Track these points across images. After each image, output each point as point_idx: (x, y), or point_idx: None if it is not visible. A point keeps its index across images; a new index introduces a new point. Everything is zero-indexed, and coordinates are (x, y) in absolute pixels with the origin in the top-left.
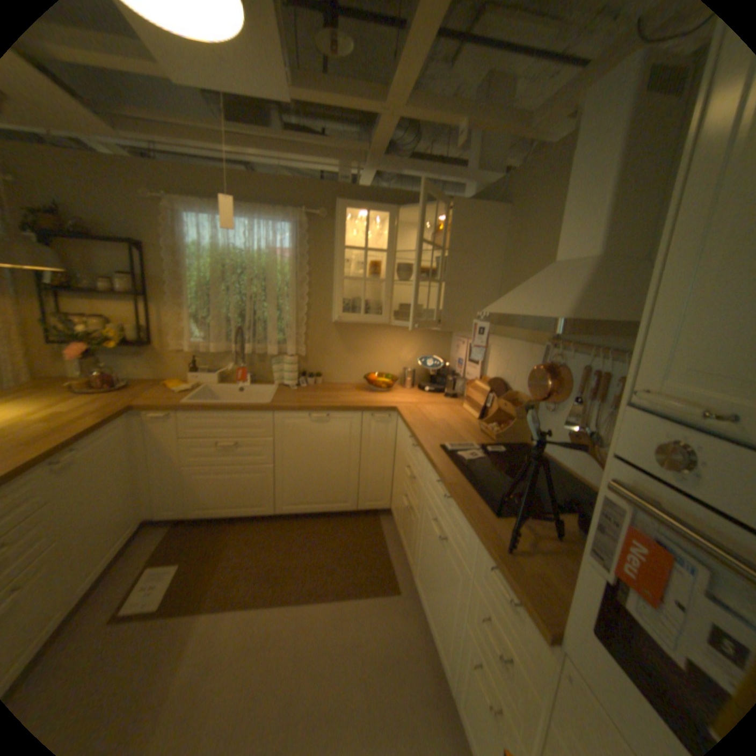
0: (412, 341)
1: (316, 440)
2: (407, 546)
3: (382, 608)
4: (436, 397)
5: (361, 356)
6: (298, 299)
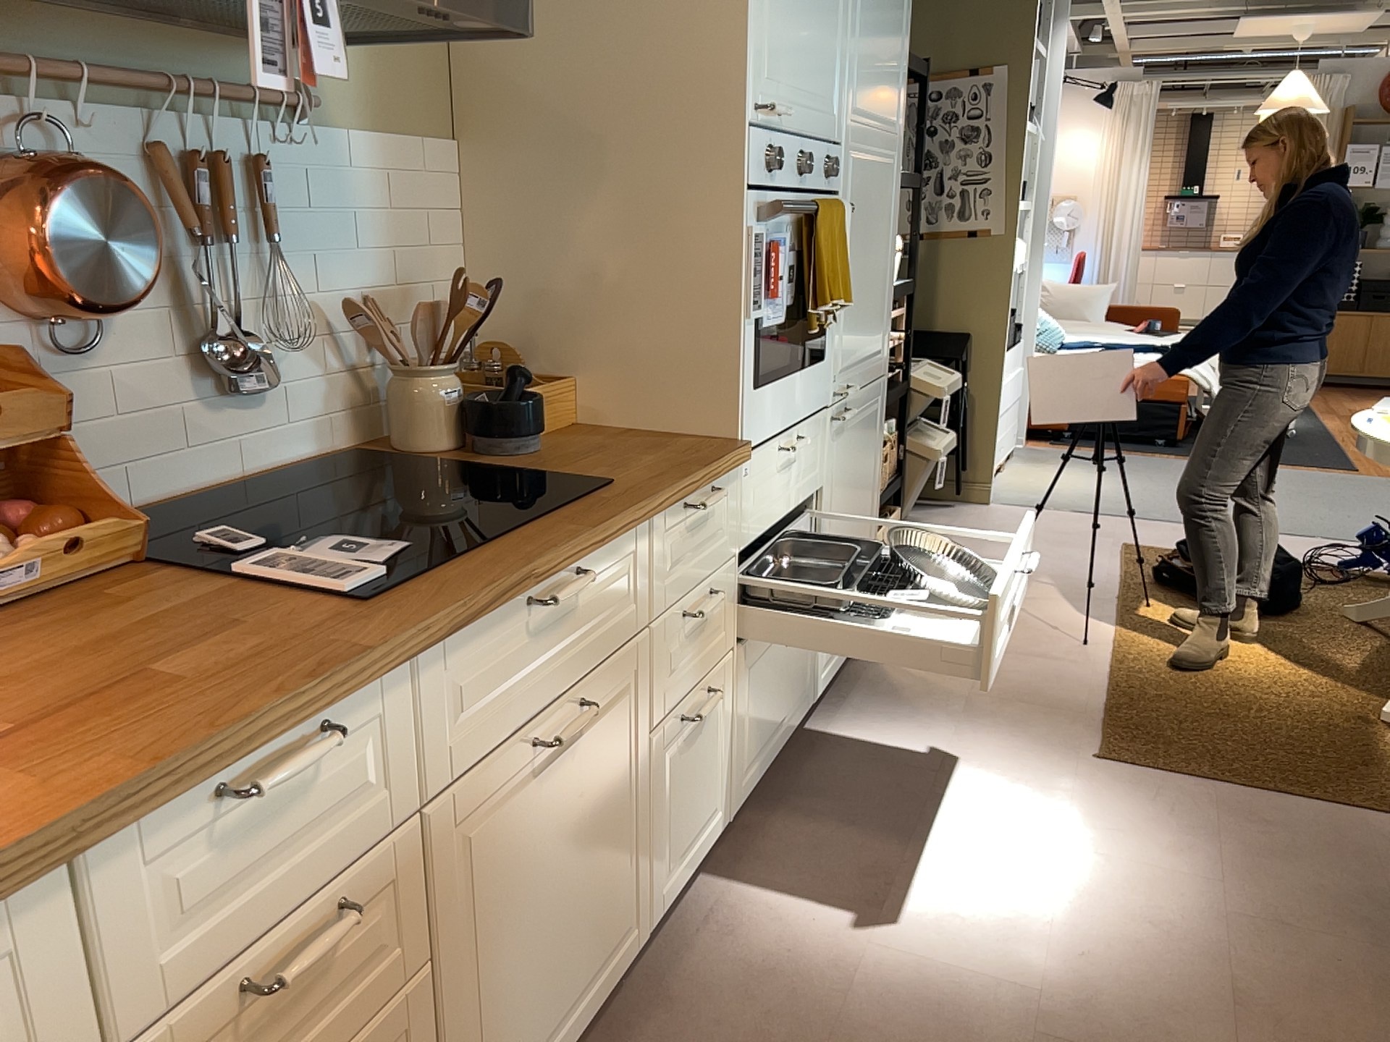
0: None
1: None
2: None
3: None
4: None
5: None
6: None
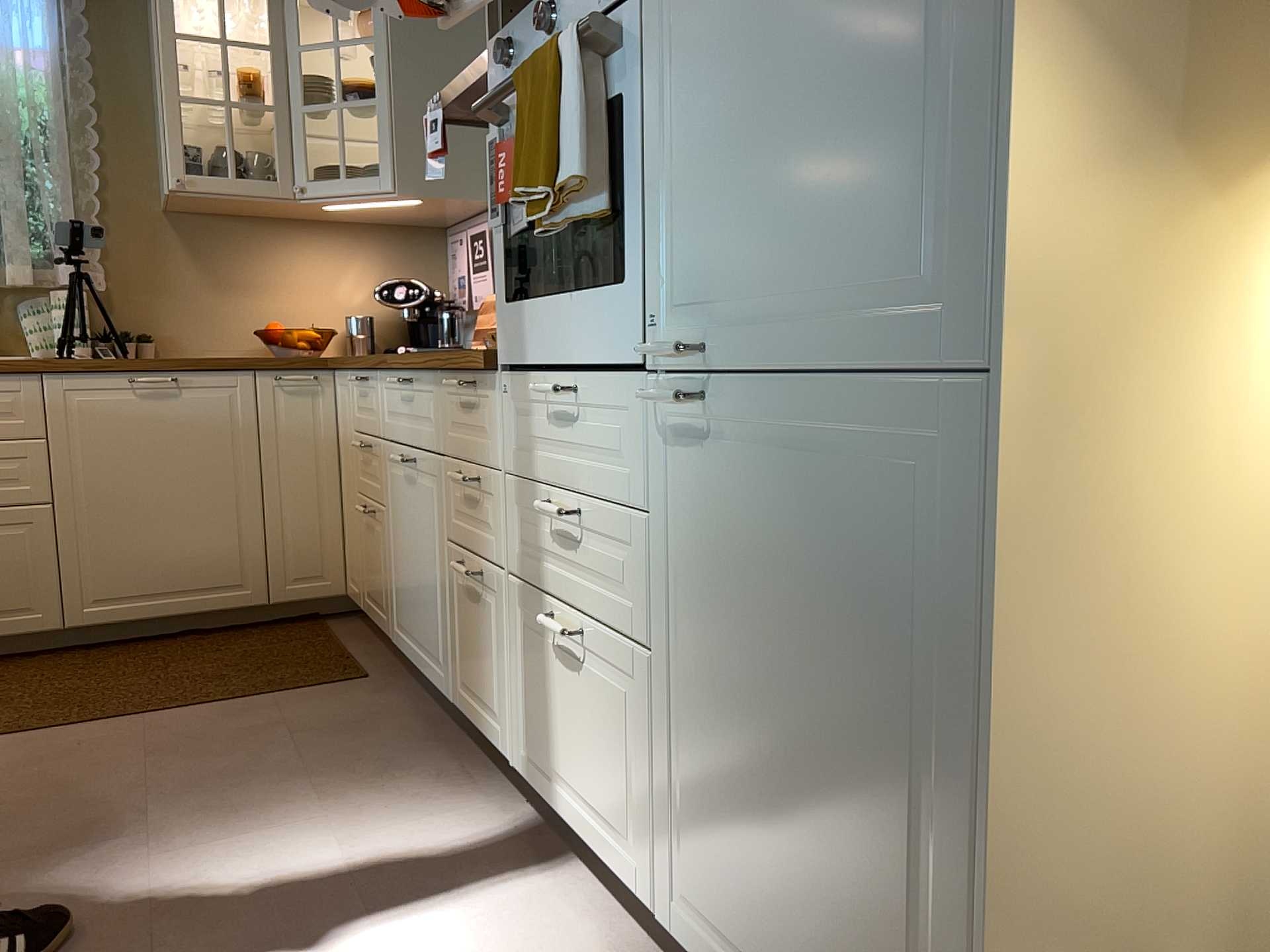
0: (358, 260)
1: (152, 440)
2: (377, 604)
3: (330, 694)
4: None
5: (243, 295)
6: (74, 164)
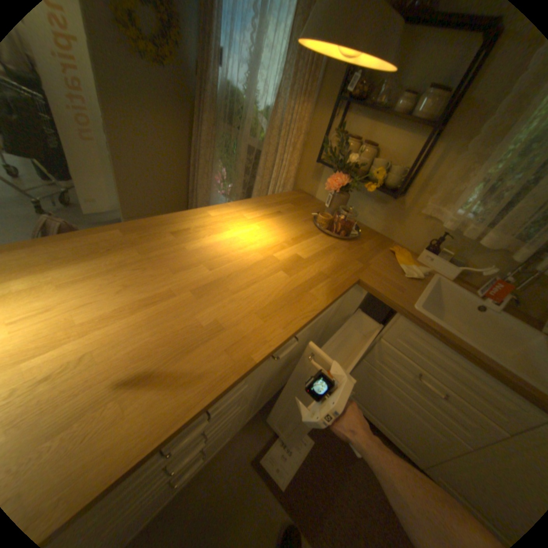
0: None
1: None
2: None
3: None
4: None
5: None
6: None
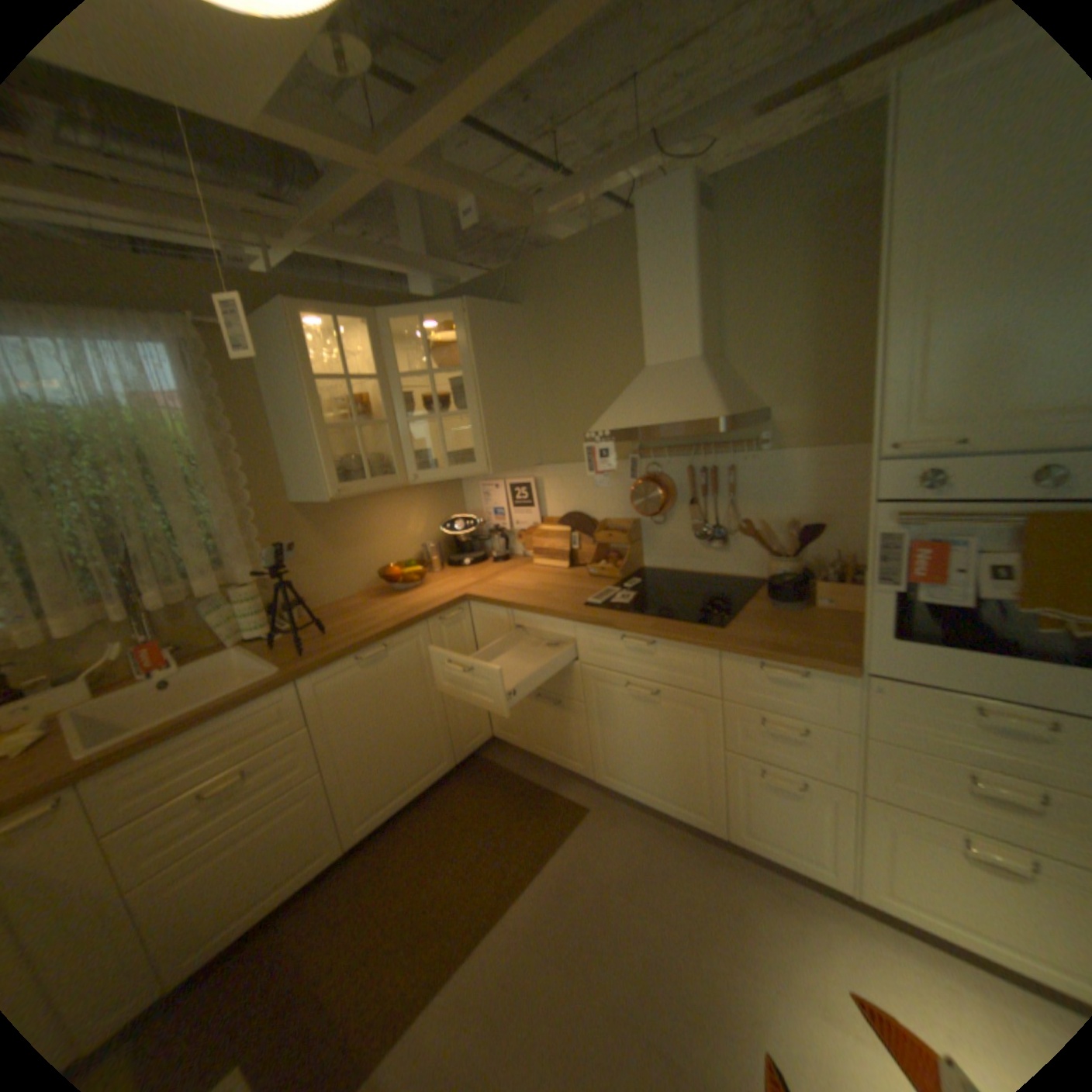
0: (415, 506)
1: (375, 695)
2: (561, 755)
3: (586, 838)
4: (487, 568)
5: (352, 550)
6: (217, 484)
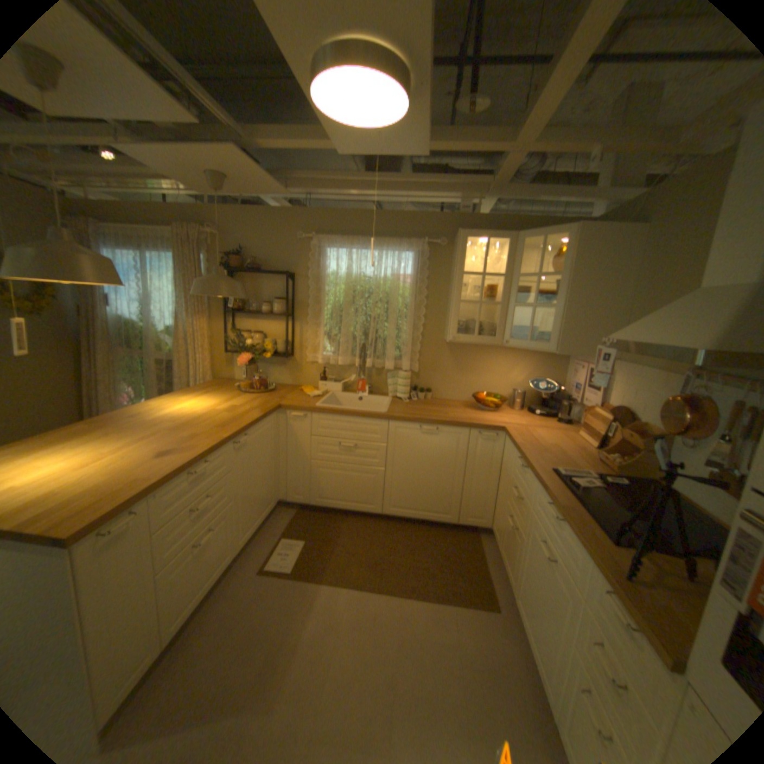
0: (523, 363)
1: (424, 451)
2: (510, 568)
3: (481, 622)
4: (548, 422)
5: (469, 375)
6: (414, 320)
